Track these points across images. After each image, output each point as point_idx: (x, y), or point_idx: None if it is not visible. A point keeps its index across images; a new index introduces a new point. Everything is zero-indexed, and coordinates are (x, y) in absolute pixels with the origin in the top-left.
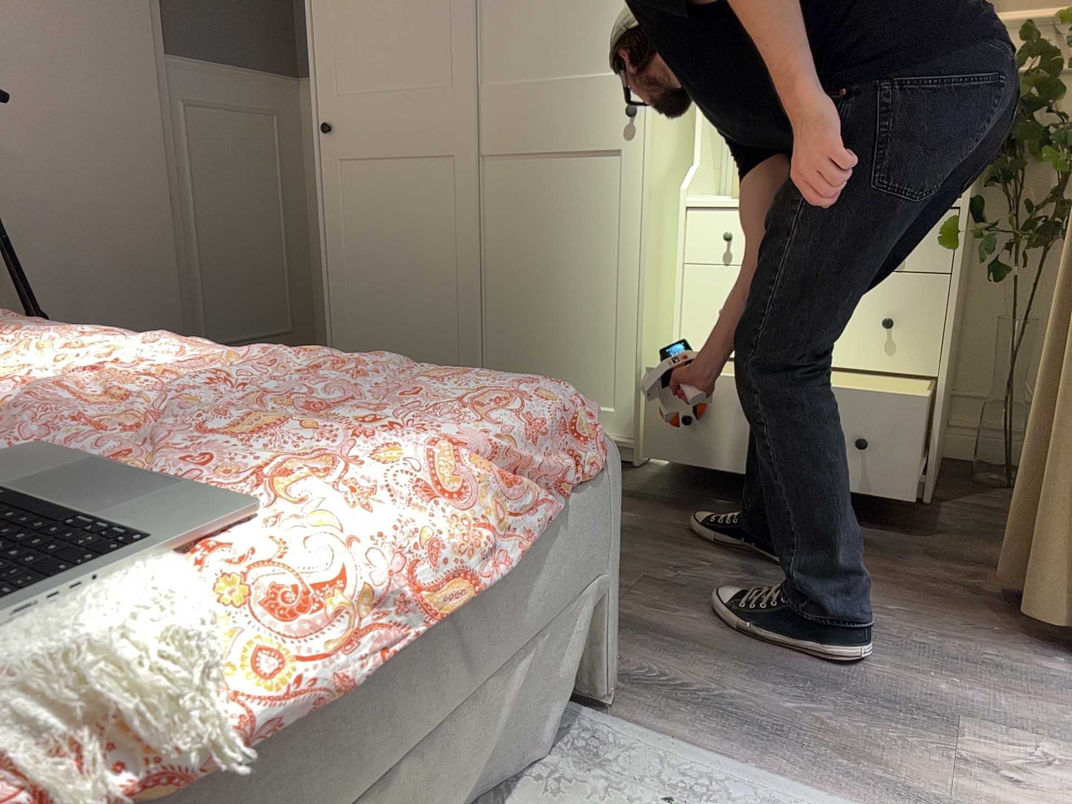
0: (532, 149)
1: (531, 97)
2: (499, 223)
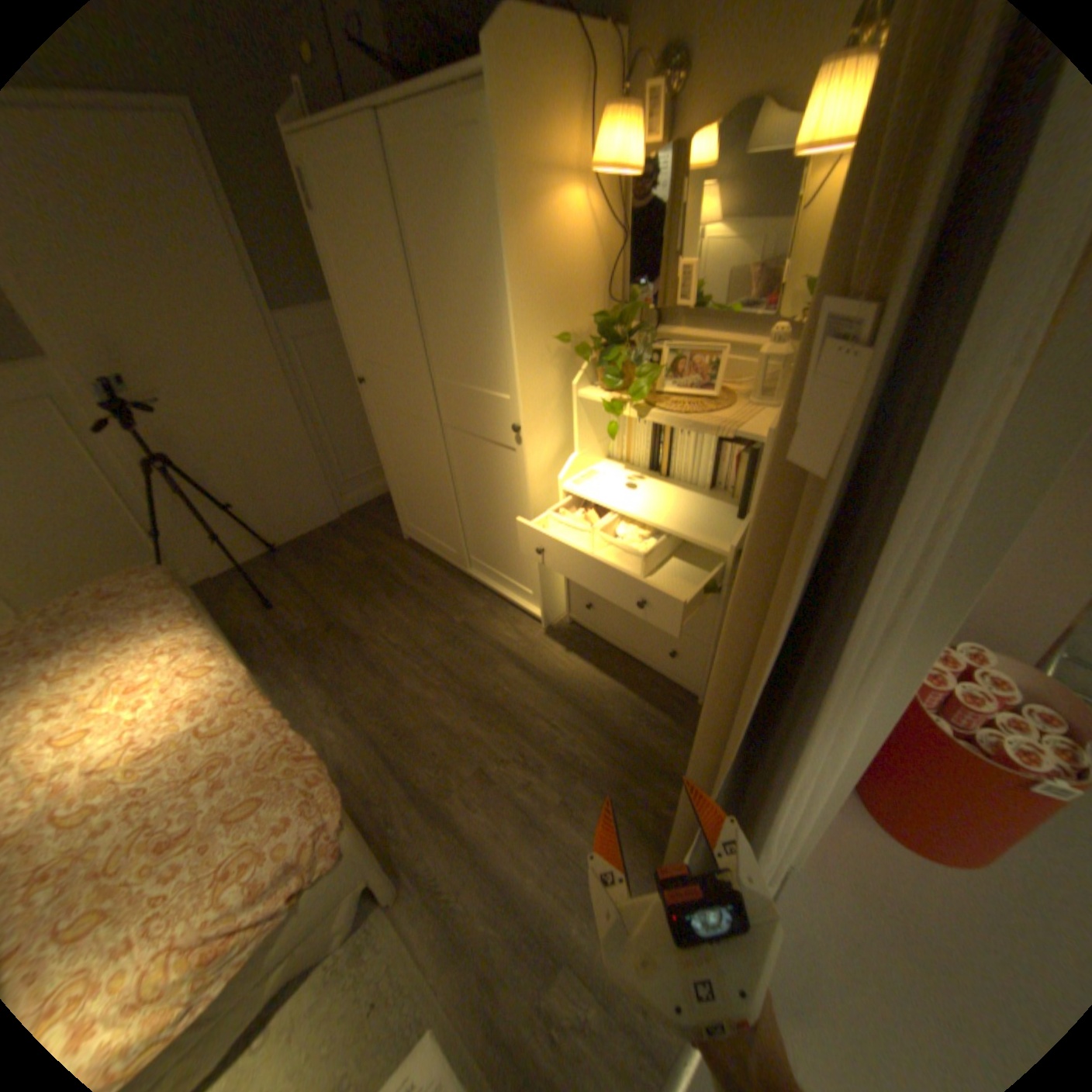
0: (468, 431)
1: (462, 396)
2: (460, 468)
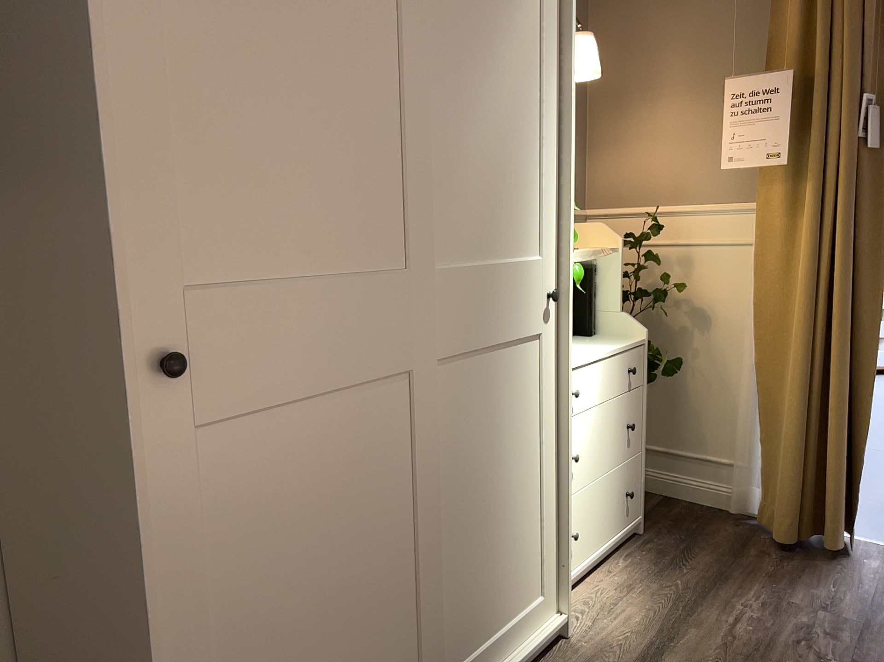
0: (478, 343)
1: (478, 286)
2: (449, 436)
